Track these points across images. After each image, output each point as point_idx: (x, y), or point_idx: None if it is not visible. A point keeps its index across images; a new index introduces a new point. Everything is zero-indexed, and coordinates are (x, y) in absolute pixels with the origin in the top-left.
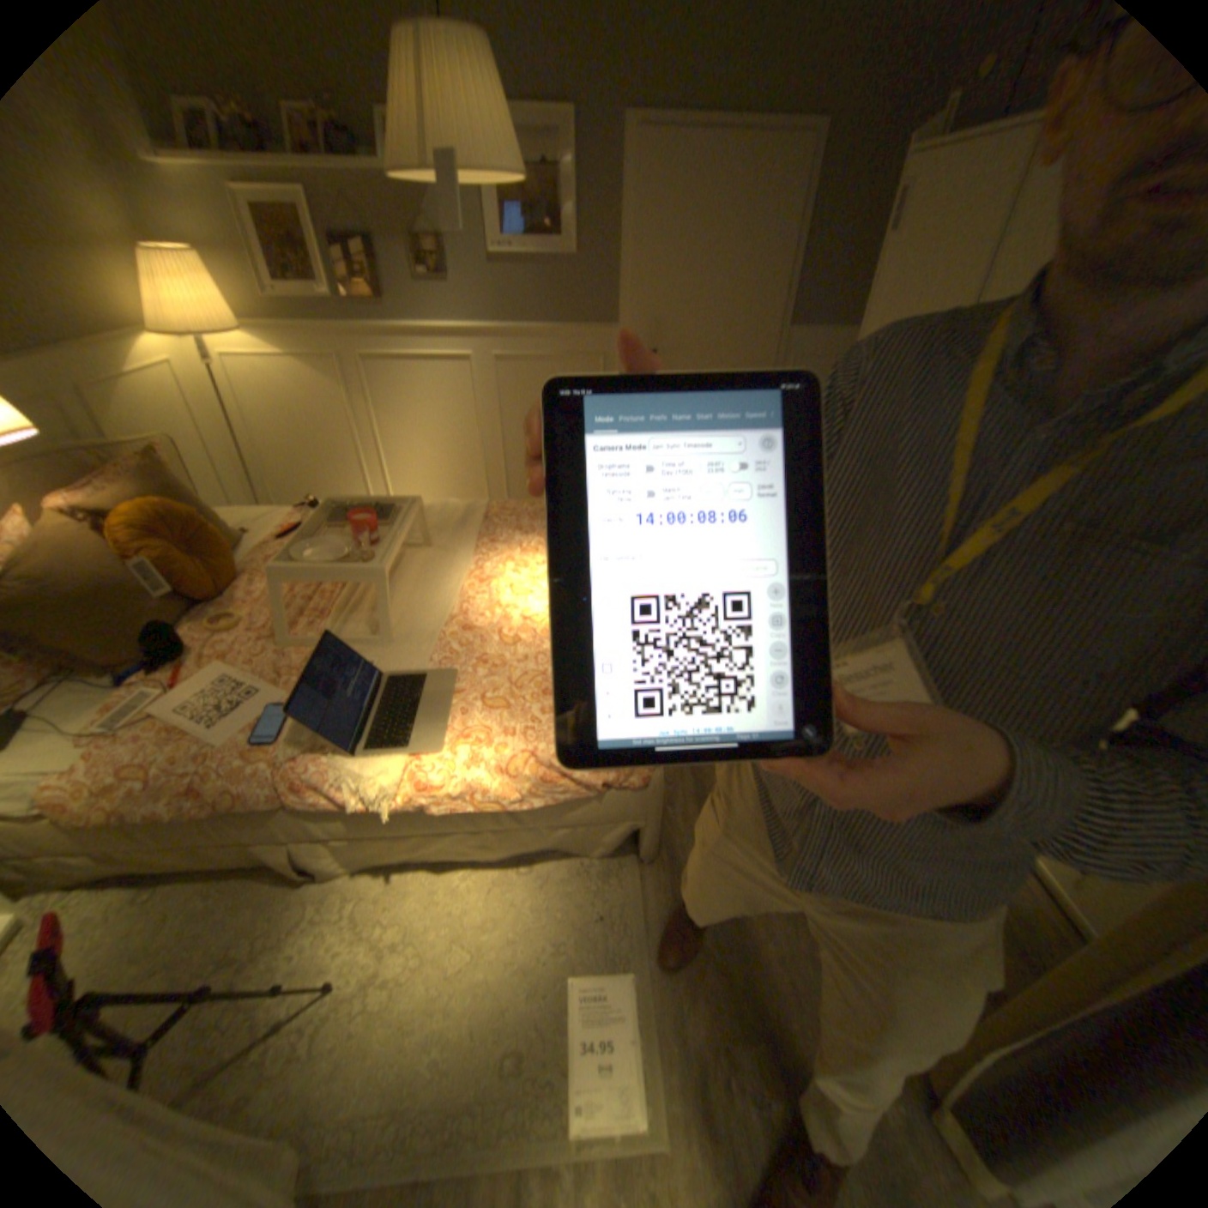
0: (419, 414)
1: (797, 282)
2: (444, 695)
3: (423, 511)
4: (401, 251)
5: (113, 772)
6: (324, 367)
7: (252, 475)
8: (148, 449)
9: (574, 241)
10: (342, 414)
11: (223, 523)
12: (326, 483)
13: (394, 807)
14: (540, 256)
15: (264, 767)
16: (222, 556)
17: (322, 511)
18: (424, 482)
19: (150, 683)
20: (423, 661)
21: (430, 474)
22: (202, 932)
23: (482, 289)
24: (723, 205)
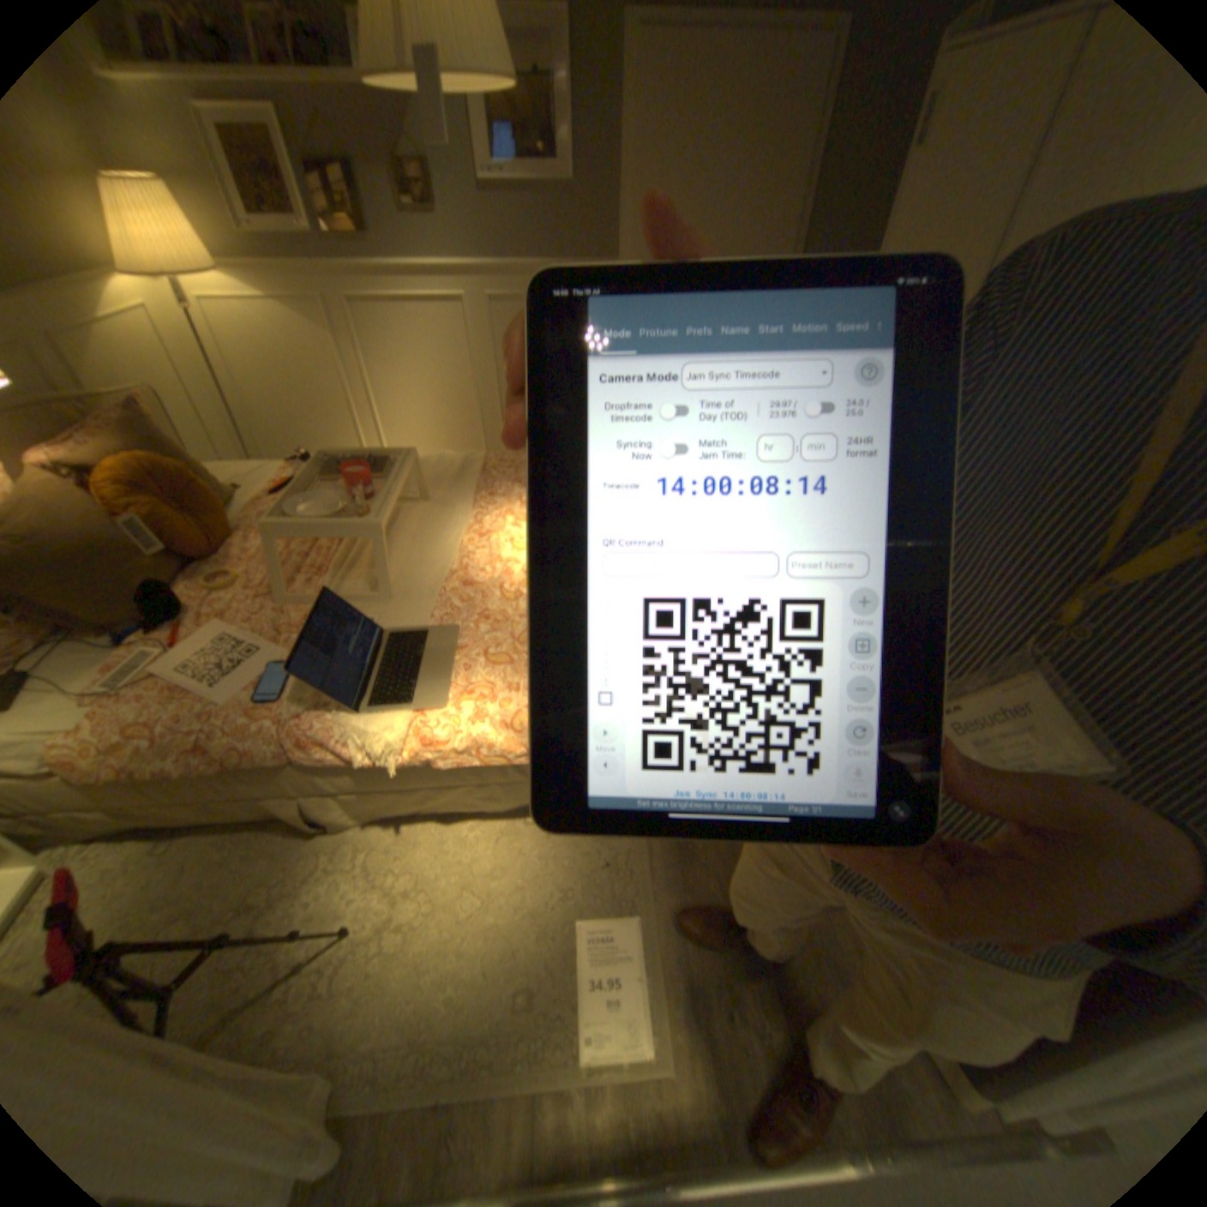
0: (411, 360)
1: (811, 209)
2: (447, 651)
3: (418, 463)
4: (384, 178)
5: (119, 730)
6: (309, 310)
7: (241, 428)
8: (129, 400)
9: (570, 165)
10: (330, 361)
11: (214, 478)
12: (317, 436)
13: (401, 762)
14: (534, 183)
15: (269, 724)
16: (214, 512)
17: (314, 464)
18: (419, 434)
19: (150, 641)
20: (424, 617)
21: (425, 425)
22: (220, 881)
23: (473, 221)
24: (732, 121)
